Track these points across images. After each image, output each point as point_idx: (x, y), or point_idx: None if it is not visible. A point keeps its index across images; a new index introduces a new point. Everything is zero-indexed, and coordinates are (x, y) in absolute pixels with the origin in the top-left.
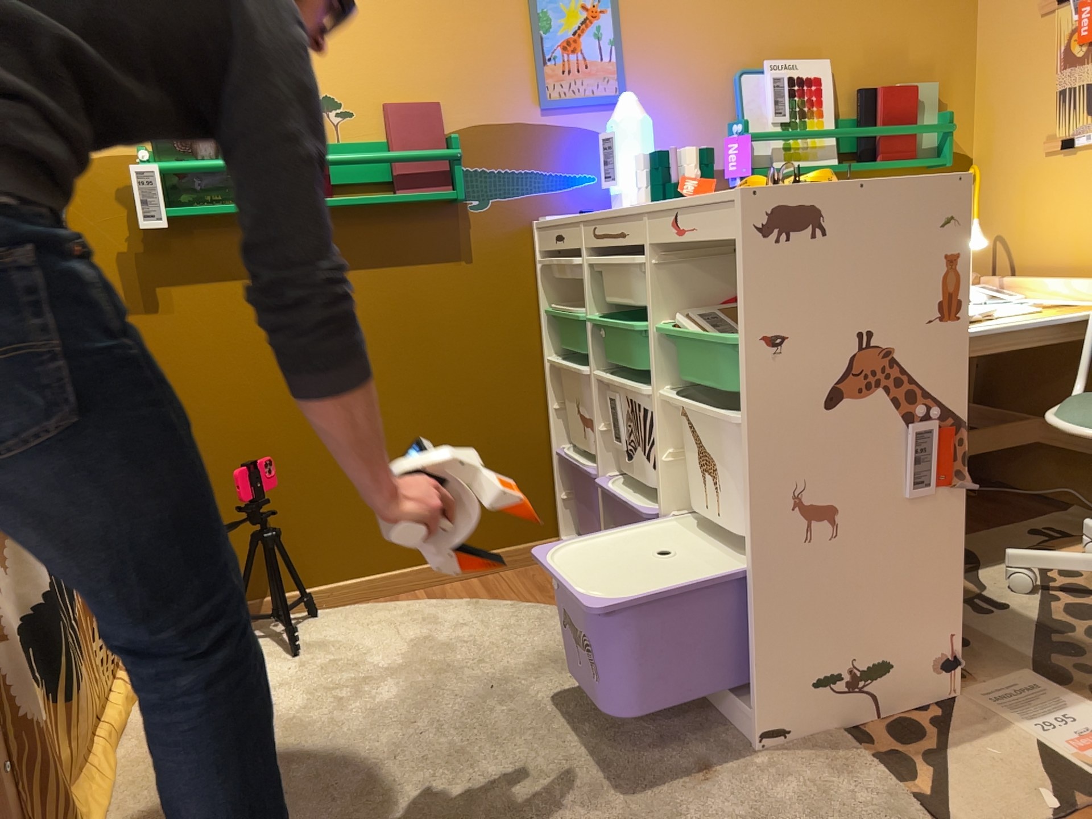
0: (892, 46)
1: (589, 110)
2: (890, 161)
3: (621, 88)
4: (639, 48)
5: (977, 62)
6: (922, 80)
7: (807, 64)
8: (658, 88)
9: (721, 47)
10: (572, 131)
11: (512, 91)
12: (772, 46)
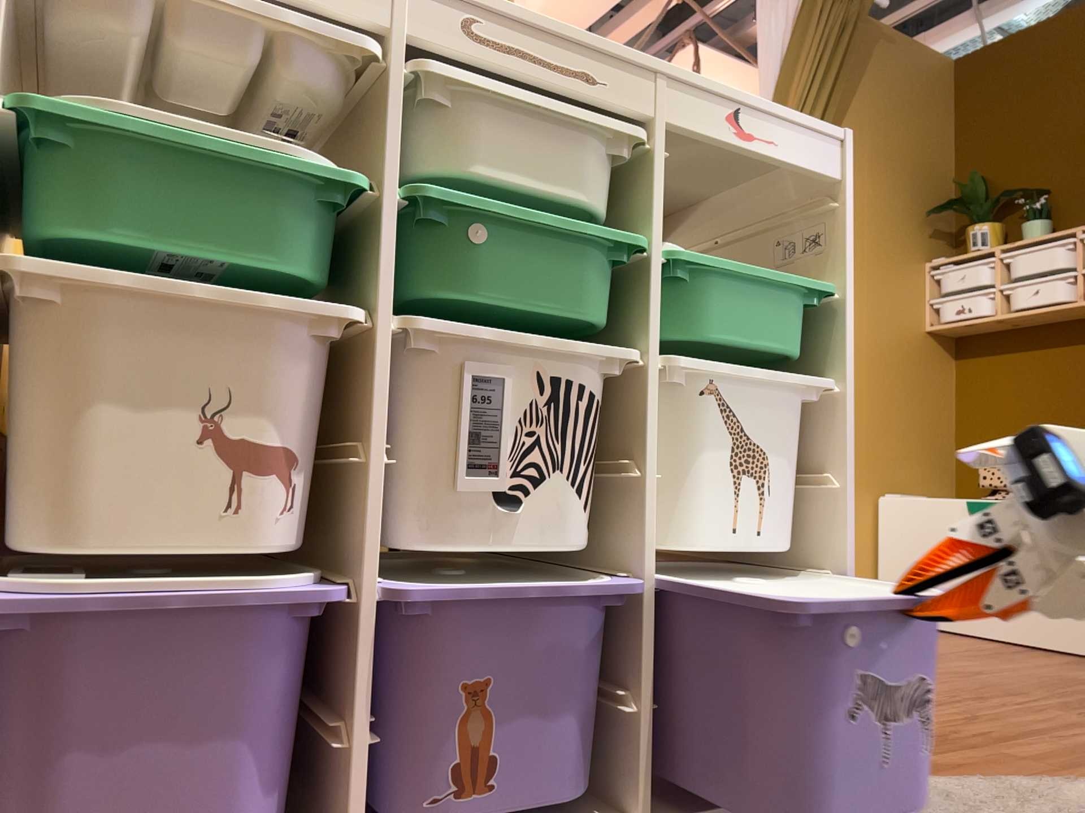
0: None
1: None
2: None
3: None
4: None
5: None
6: None
7: None
8: None
9: None
10: None
11: None
12: None
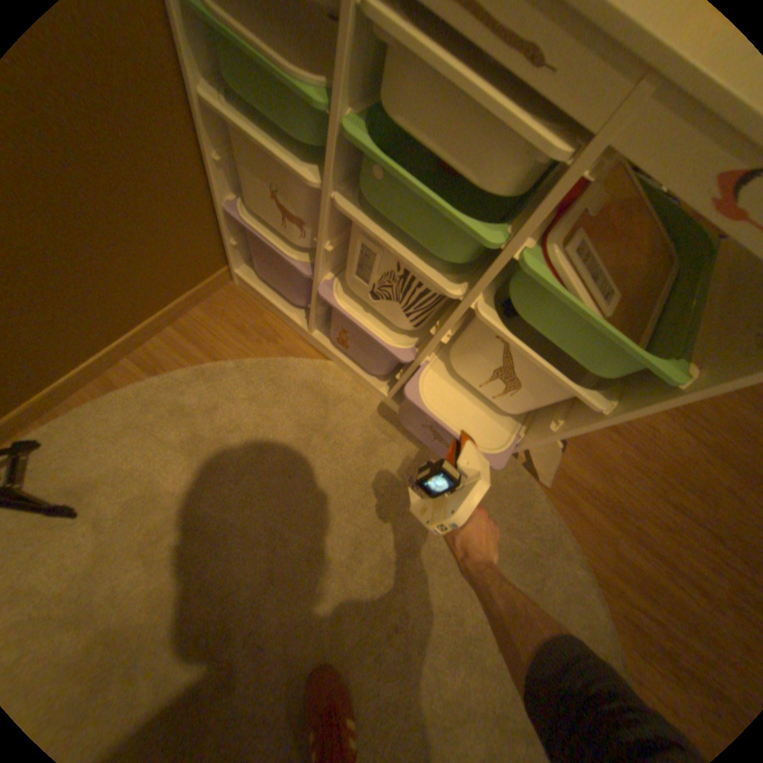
0: None
1: None
2: None
3: None
4: None
5: None
6: None
7: None
8: None
9: None
10: None
11: None
12: None
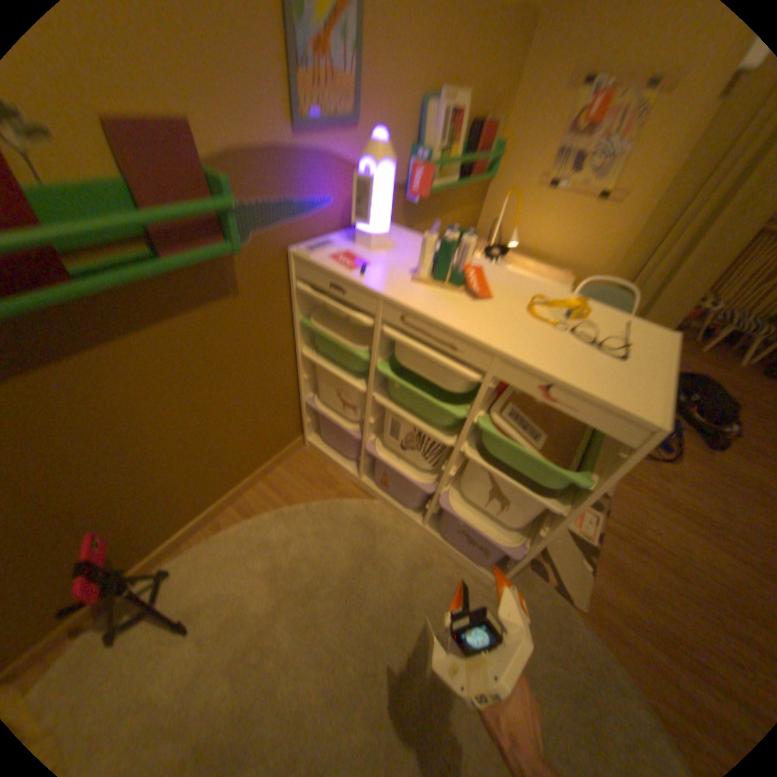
0: (495, 77)
1: (332, 126)
2: (478, 174)
3: (358, 102)
4: (373, 53)
5: (518, 96)
6: (498, 109)
7: (462, 90)
8: (380, 103)
9: (423, 62)
10: (317, 150)
11: (266, 97)
12: (448, 68)
